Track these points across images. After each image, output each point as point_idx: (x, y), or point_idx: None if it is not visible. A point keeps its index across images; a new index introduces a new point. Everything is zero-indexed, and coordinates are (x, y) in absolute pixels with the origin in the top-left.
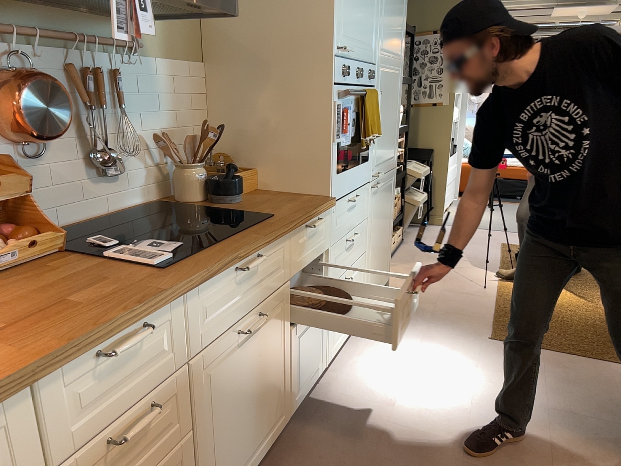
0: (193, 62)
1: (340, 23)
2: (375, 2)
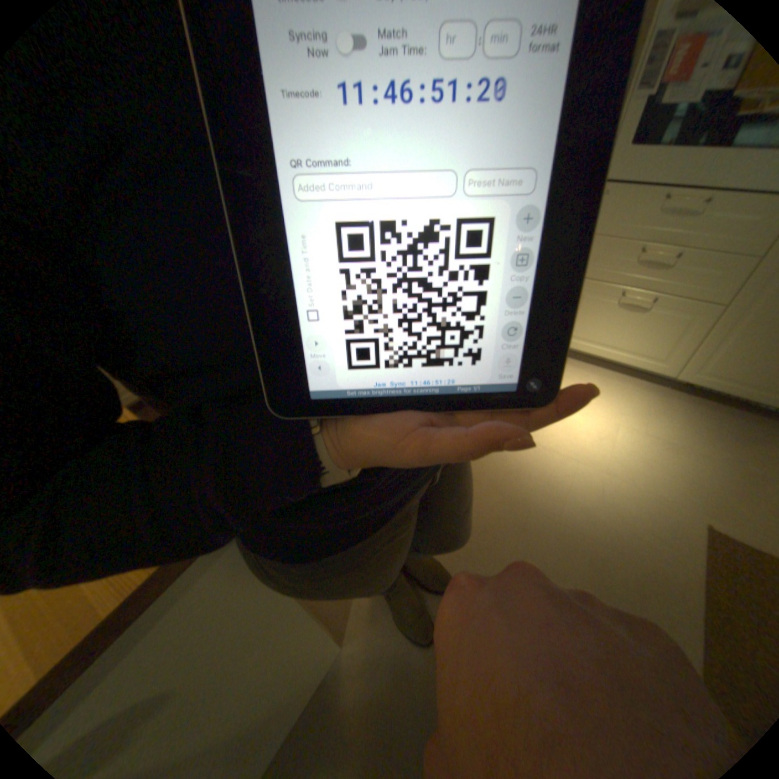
0: None
1: None
2: None
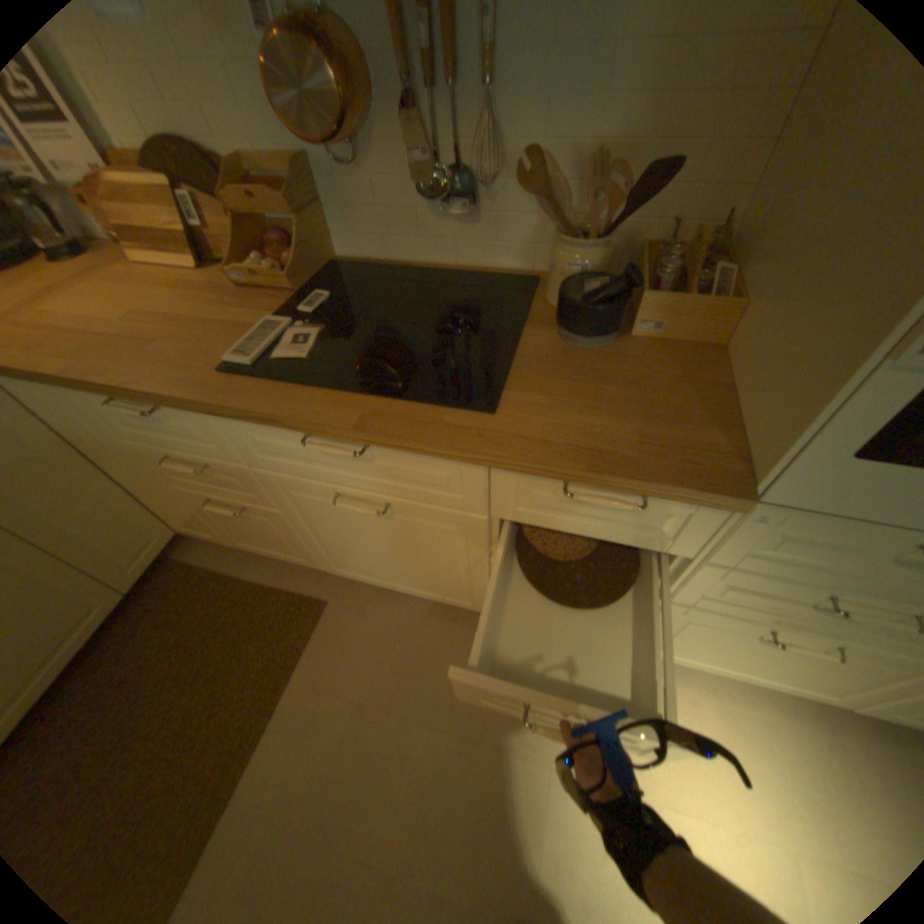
0: None
1: None
2: None
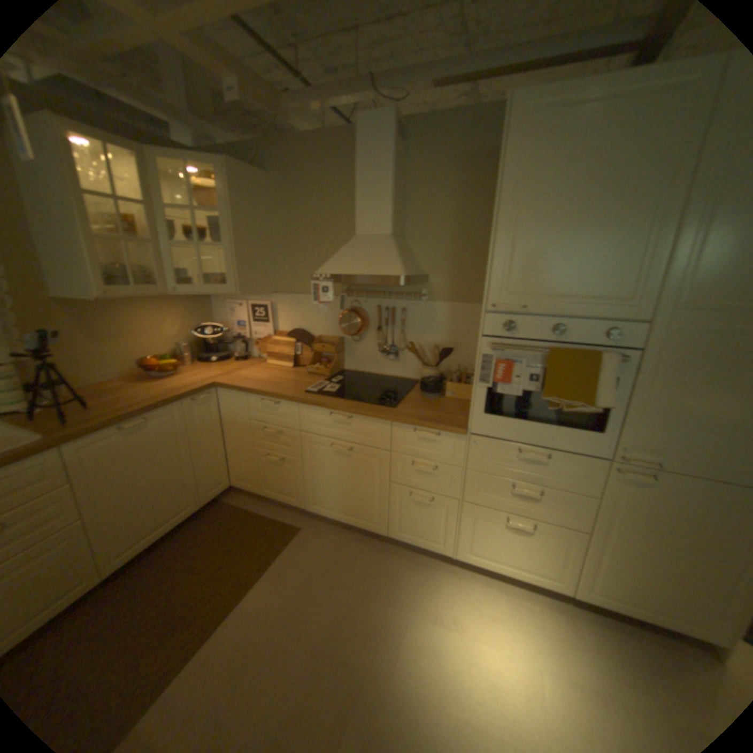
0: (475, 303)
1: (499, 281)
2: (643, 240)
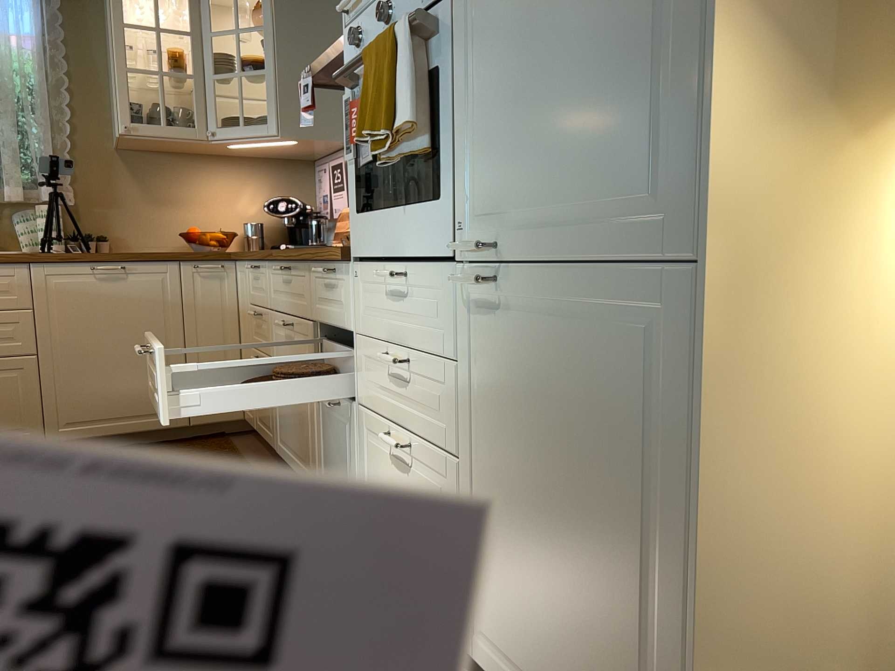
0: None
1: None
2: None
